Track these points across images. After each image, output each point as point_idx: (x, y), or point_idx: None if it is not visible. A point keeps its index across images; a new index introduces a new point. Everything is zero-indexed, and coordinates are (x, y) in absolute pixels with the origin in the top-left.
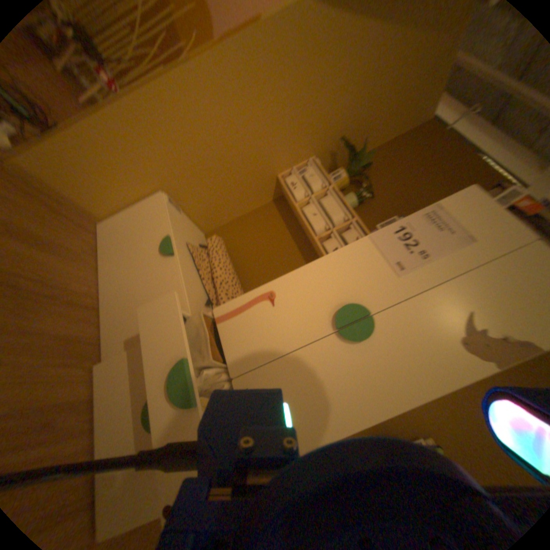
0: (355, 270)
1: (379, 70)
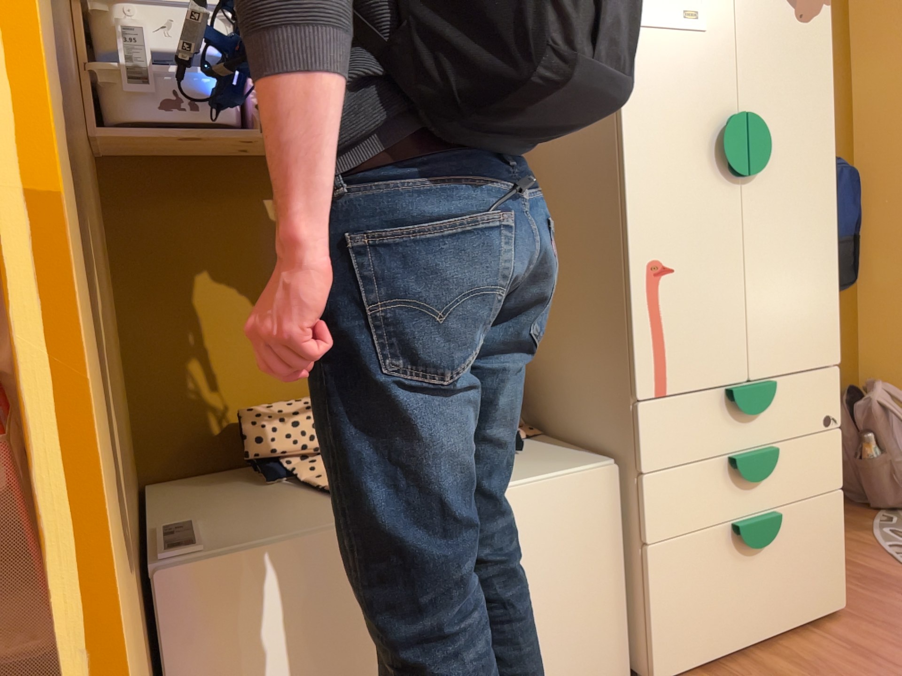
0: (669, 87)
1: None
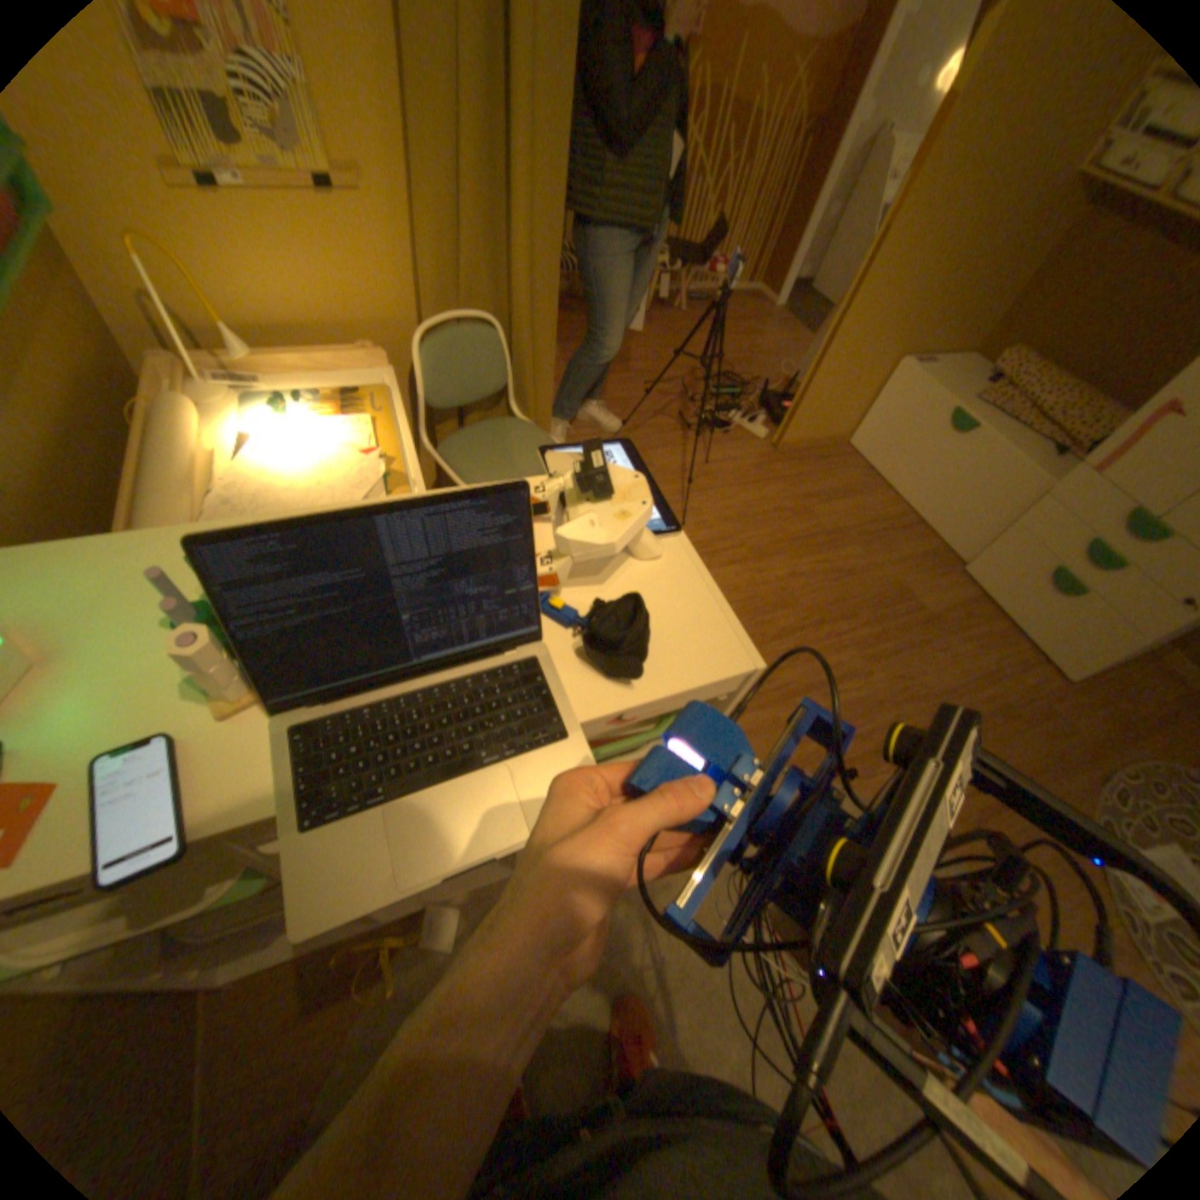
0: None
1: None
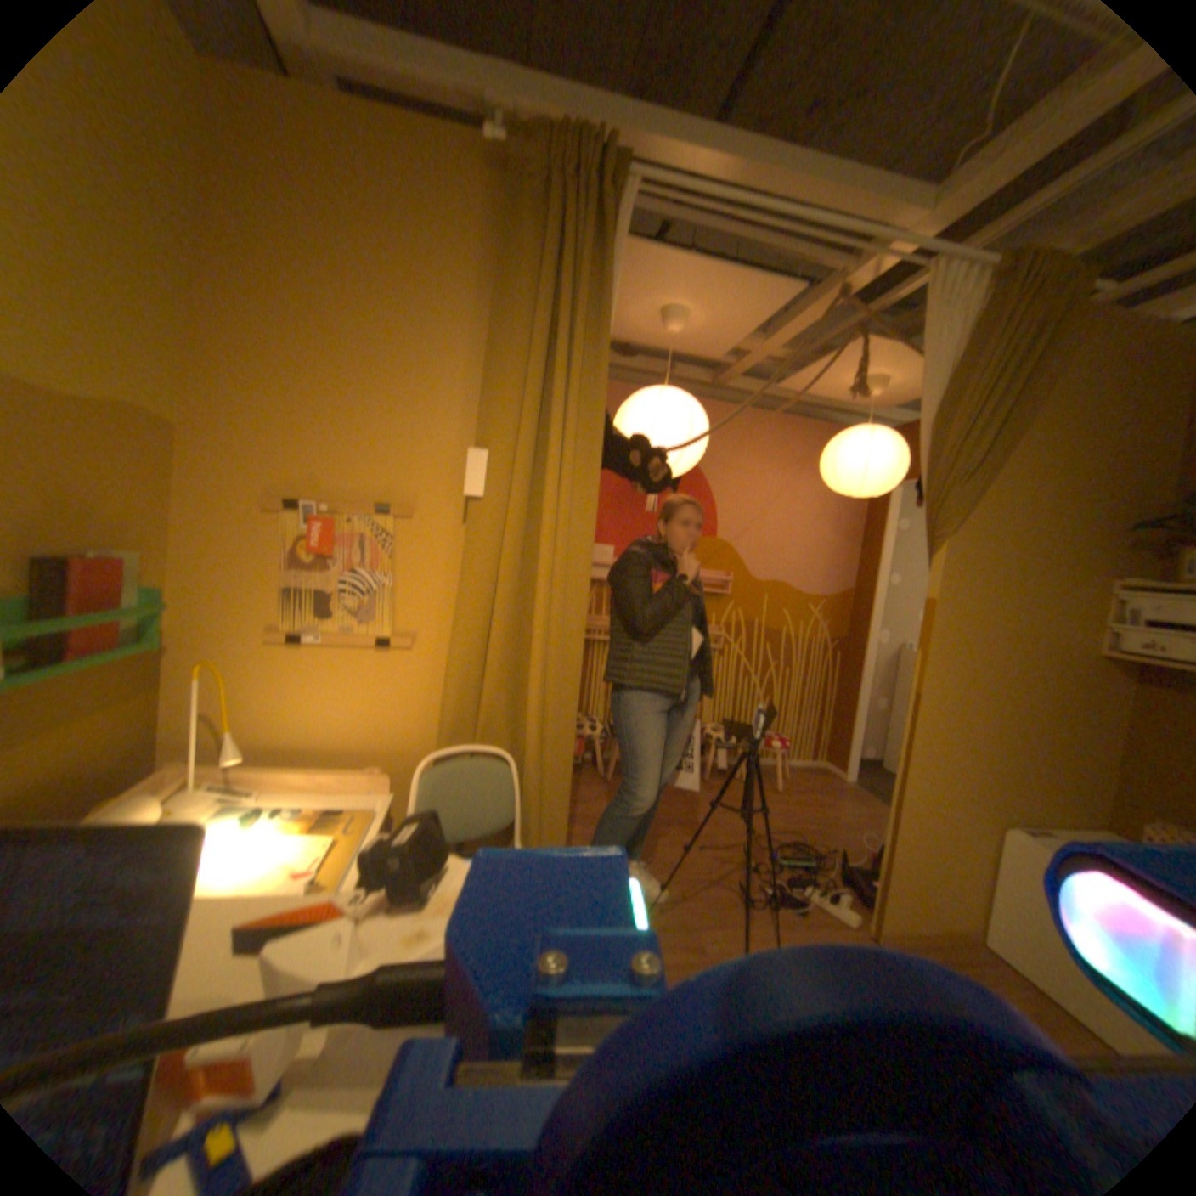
0: None
1: (1064, 443)
